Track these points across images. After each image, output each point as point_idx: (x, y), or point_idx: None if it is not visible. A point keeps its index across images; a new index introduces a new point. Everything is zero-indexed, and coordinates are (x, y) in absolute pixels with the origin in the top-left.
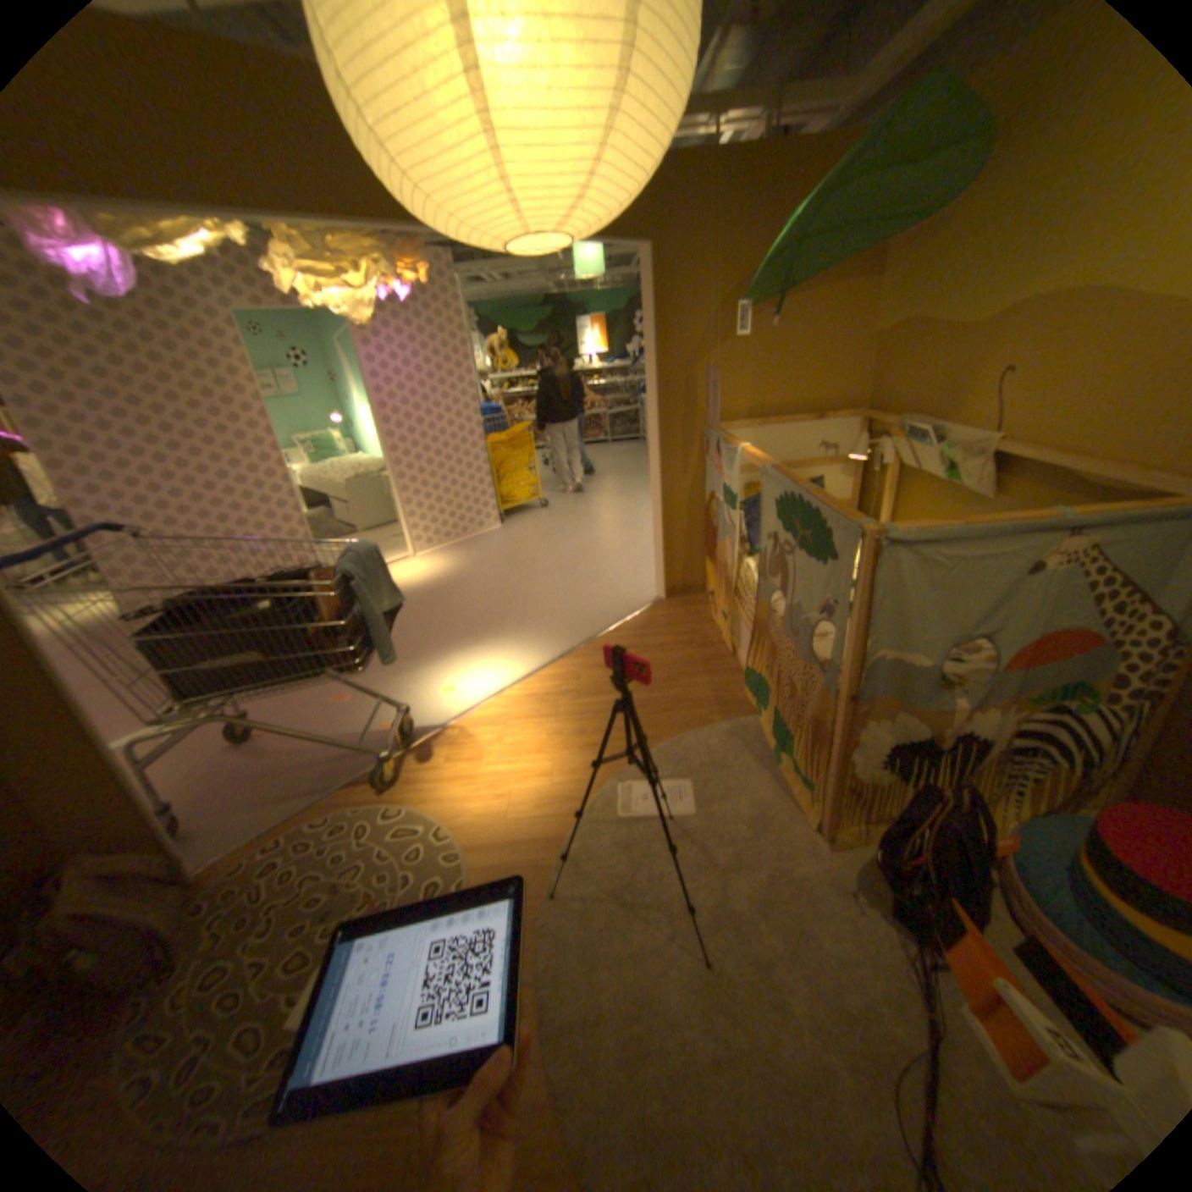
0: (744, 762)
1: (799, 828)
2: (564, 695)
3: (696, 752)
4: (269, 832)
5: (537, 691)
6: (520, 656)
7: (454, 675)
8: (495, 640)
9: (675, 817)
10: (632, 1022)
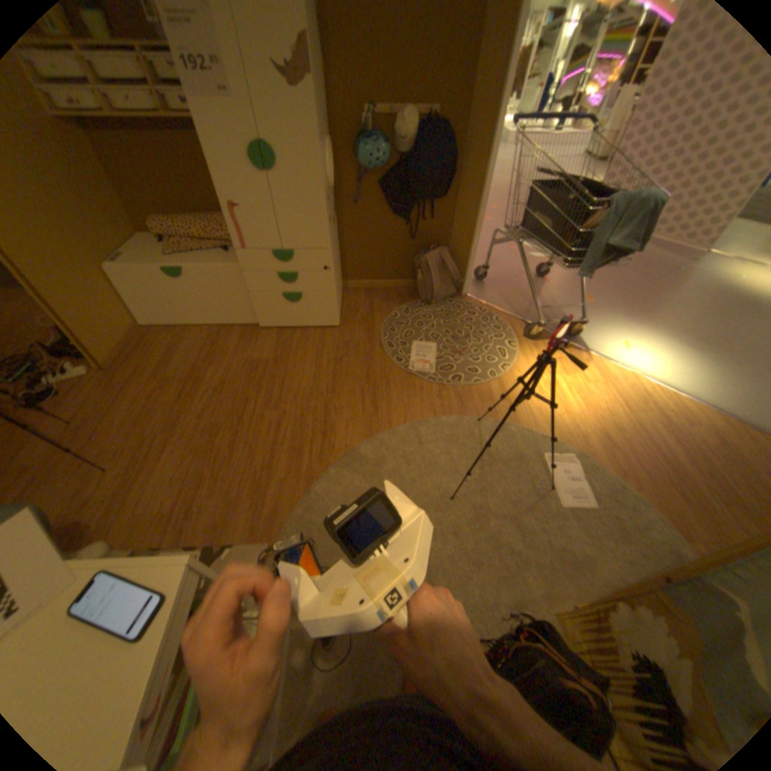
0: (643, 563)
1: (575, 593)
2: (662, 416)
3: (638, 520)
4: (489, 307)
5: (657, 398)
6: (699, 381)
7: (647, 344)
8: (711, 360)
9: (556, 493)
10: (422, 460)
